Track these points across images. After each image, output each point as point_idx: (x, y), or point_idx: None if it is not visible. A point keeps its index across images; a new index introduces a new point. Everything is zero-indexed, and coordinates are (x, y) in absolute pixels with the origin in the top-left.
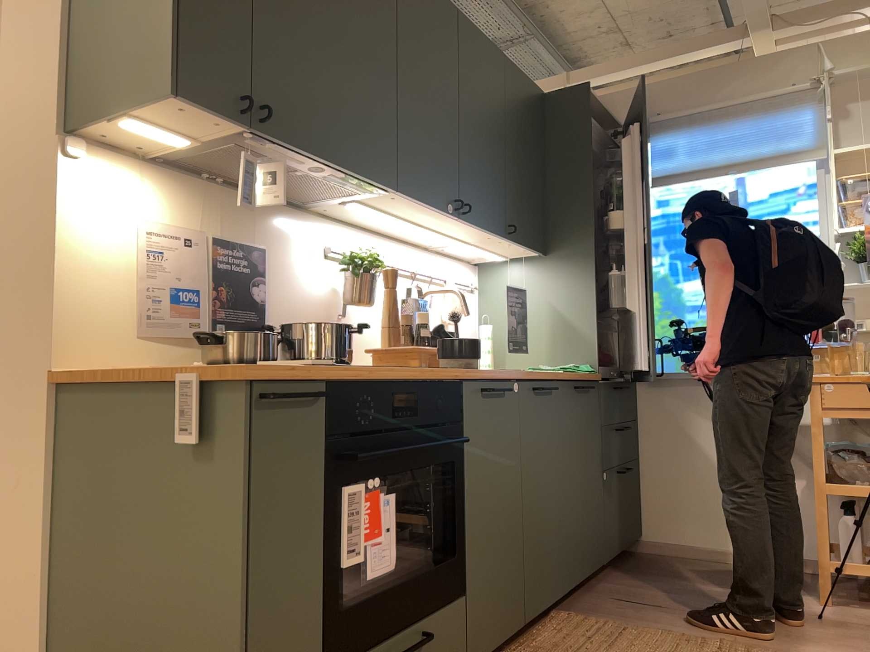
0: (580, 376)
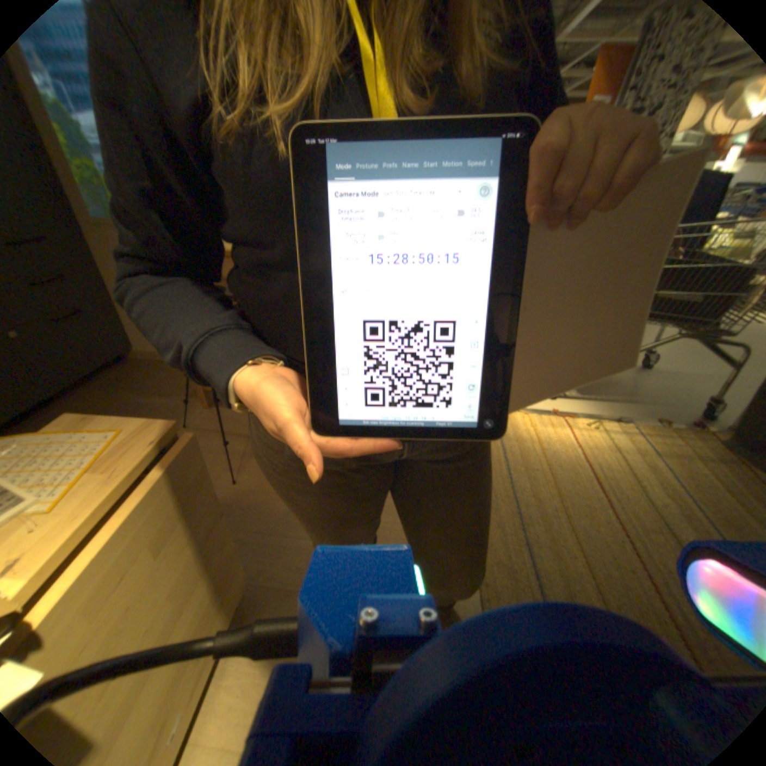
0: None
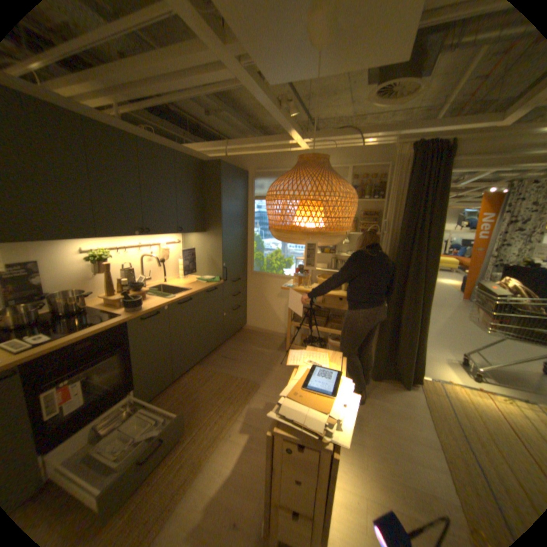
0: (210, 285)
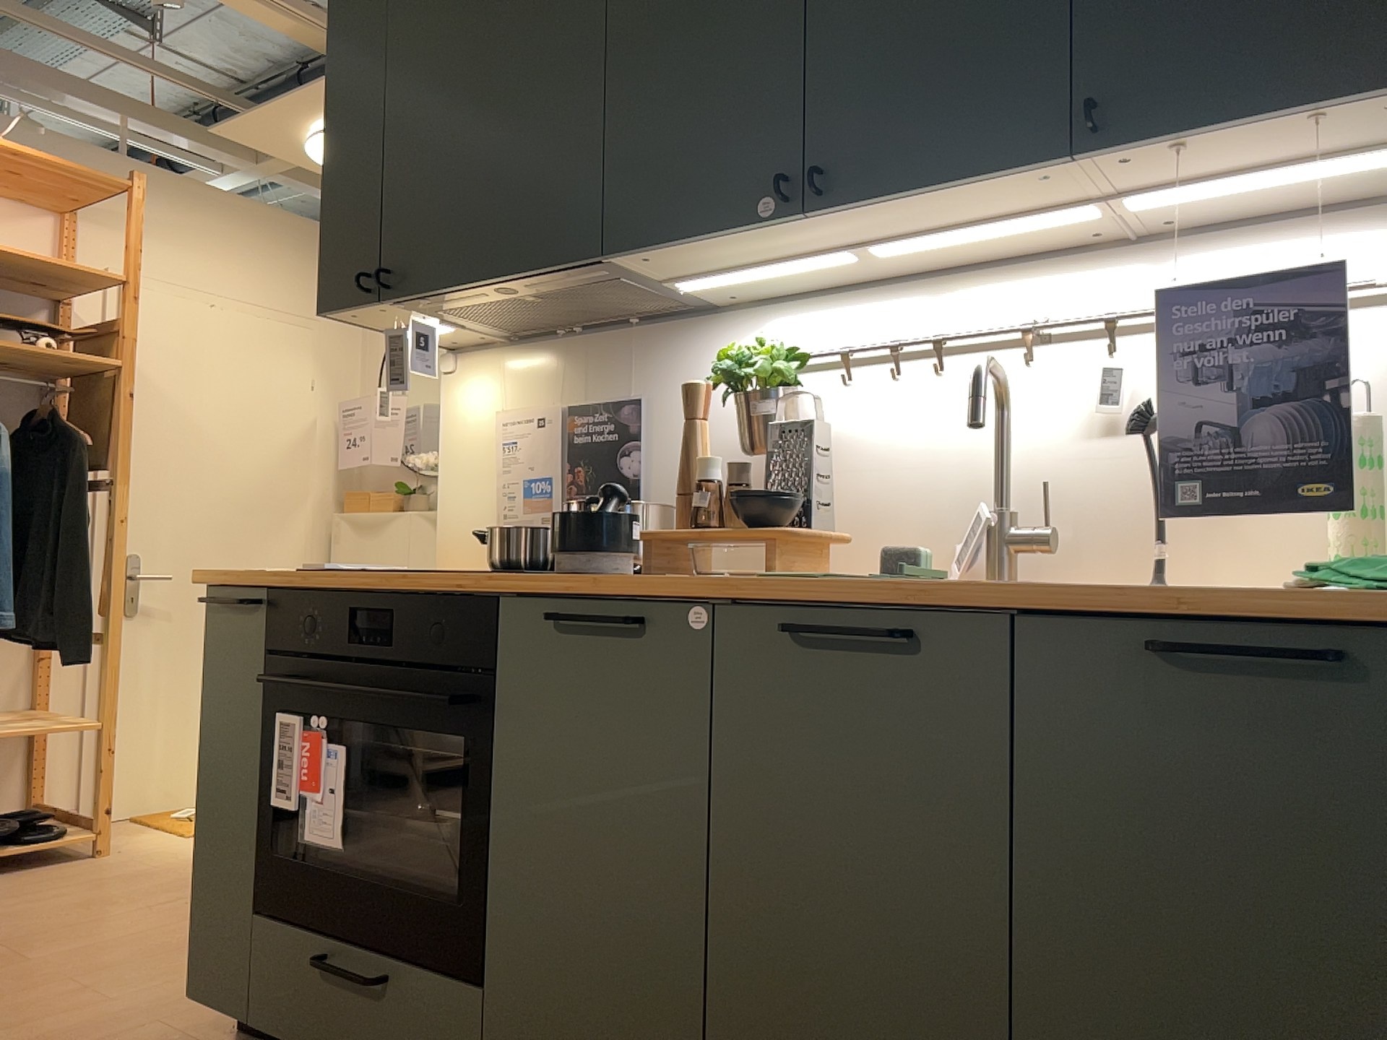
0: (1270, 601)
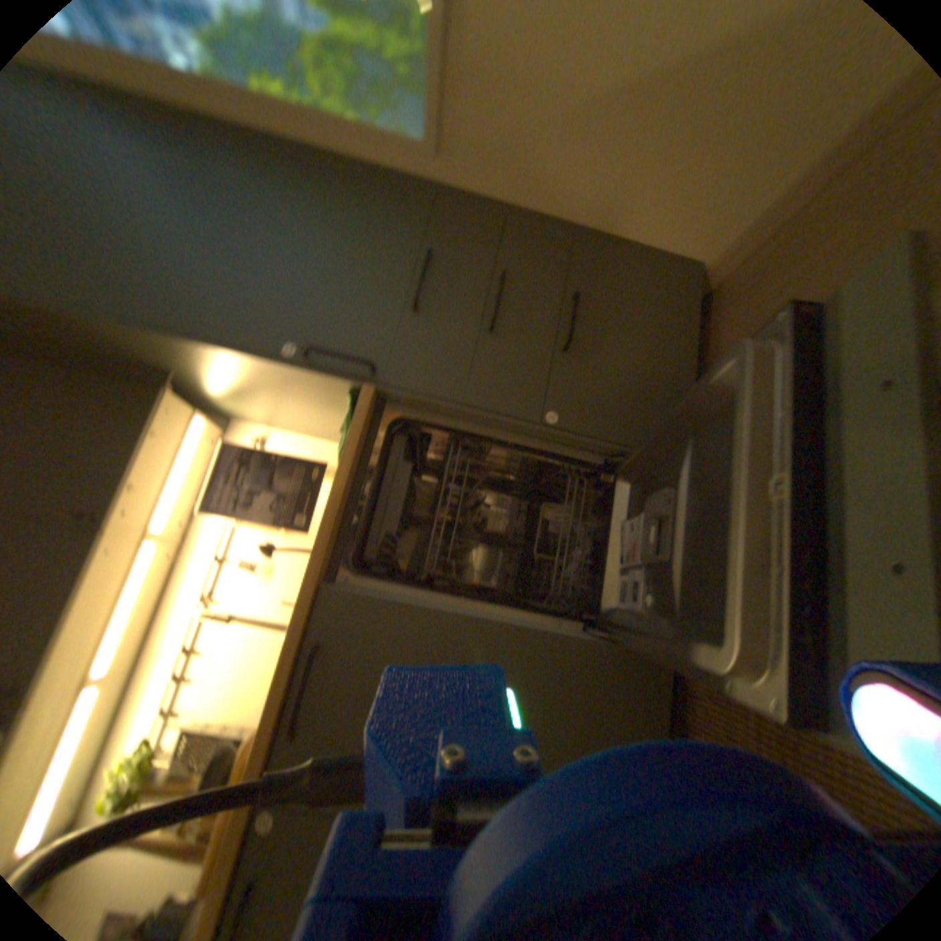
0: (347, 473)
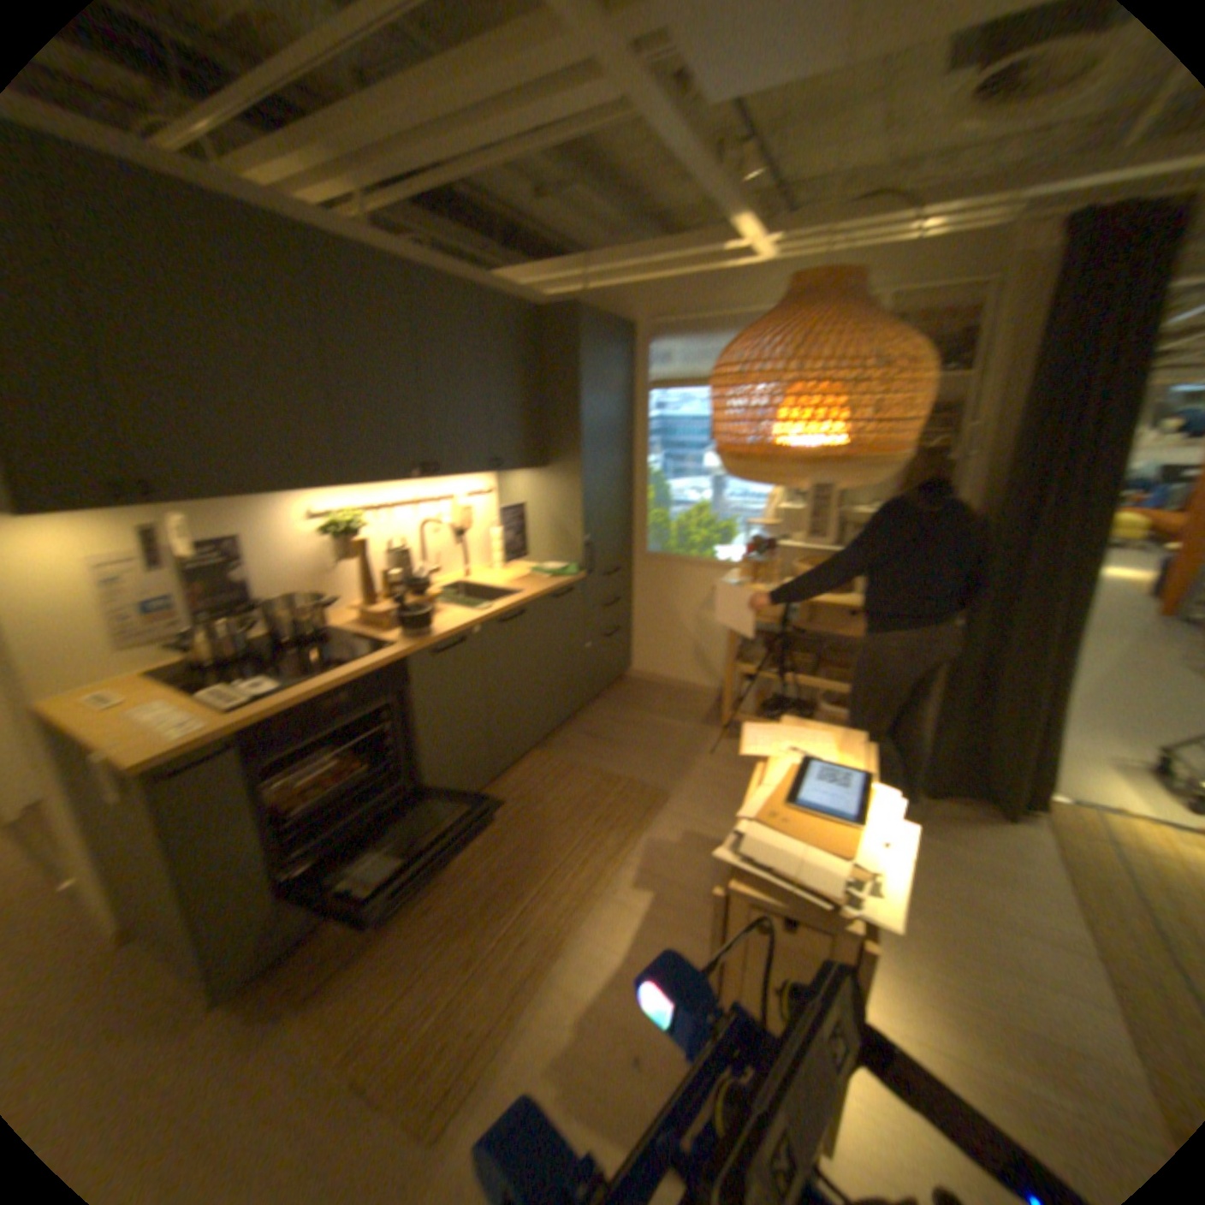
0: (557, 585)
